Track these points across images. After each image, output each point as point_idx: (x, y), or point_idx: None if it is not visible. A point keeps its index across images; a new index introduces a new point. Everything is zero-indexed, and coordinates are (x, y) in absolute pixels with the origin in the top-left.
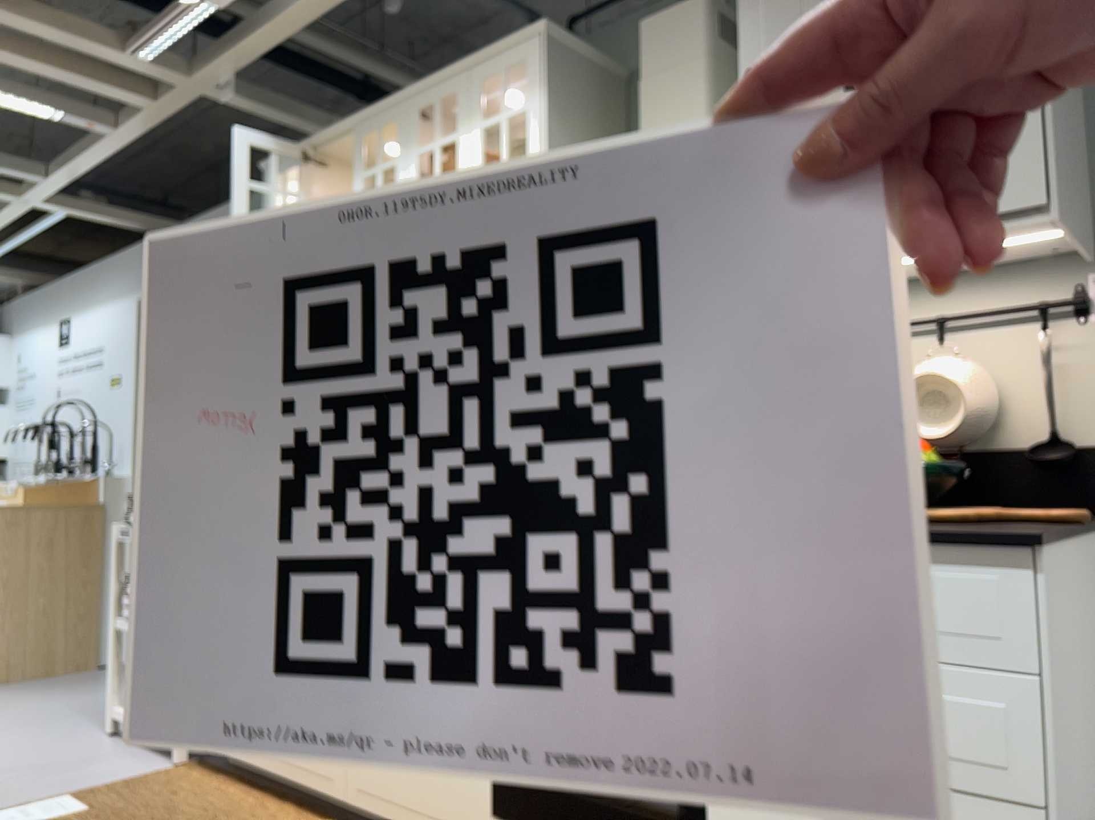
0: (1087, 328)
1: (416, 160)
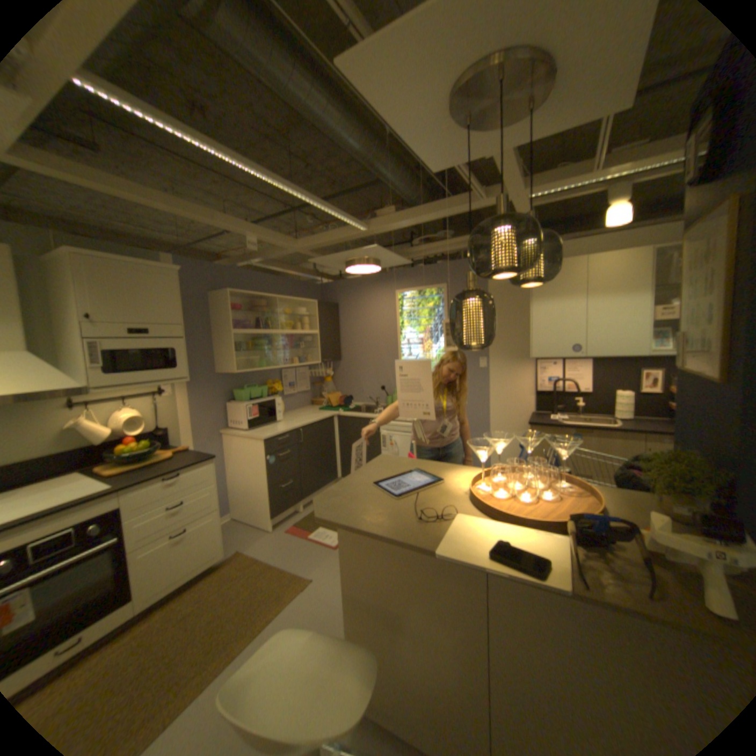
0: (162, 398)
1: None
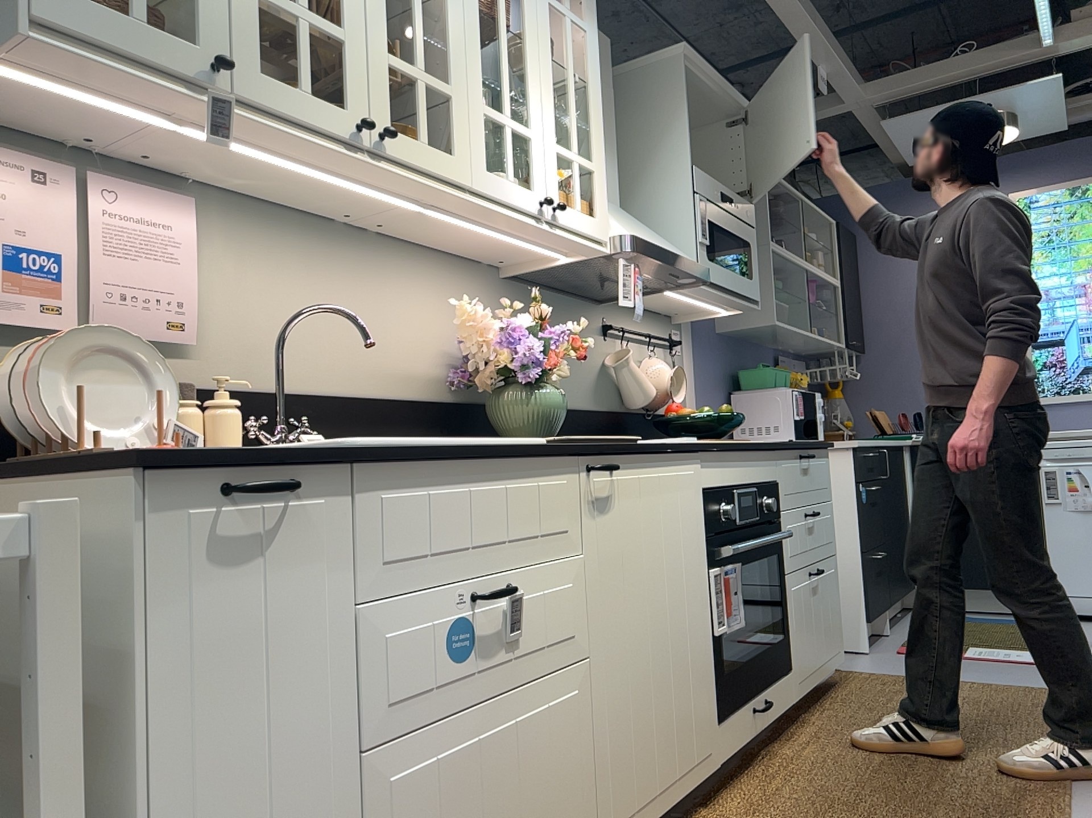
0: (675, 356)
1: None
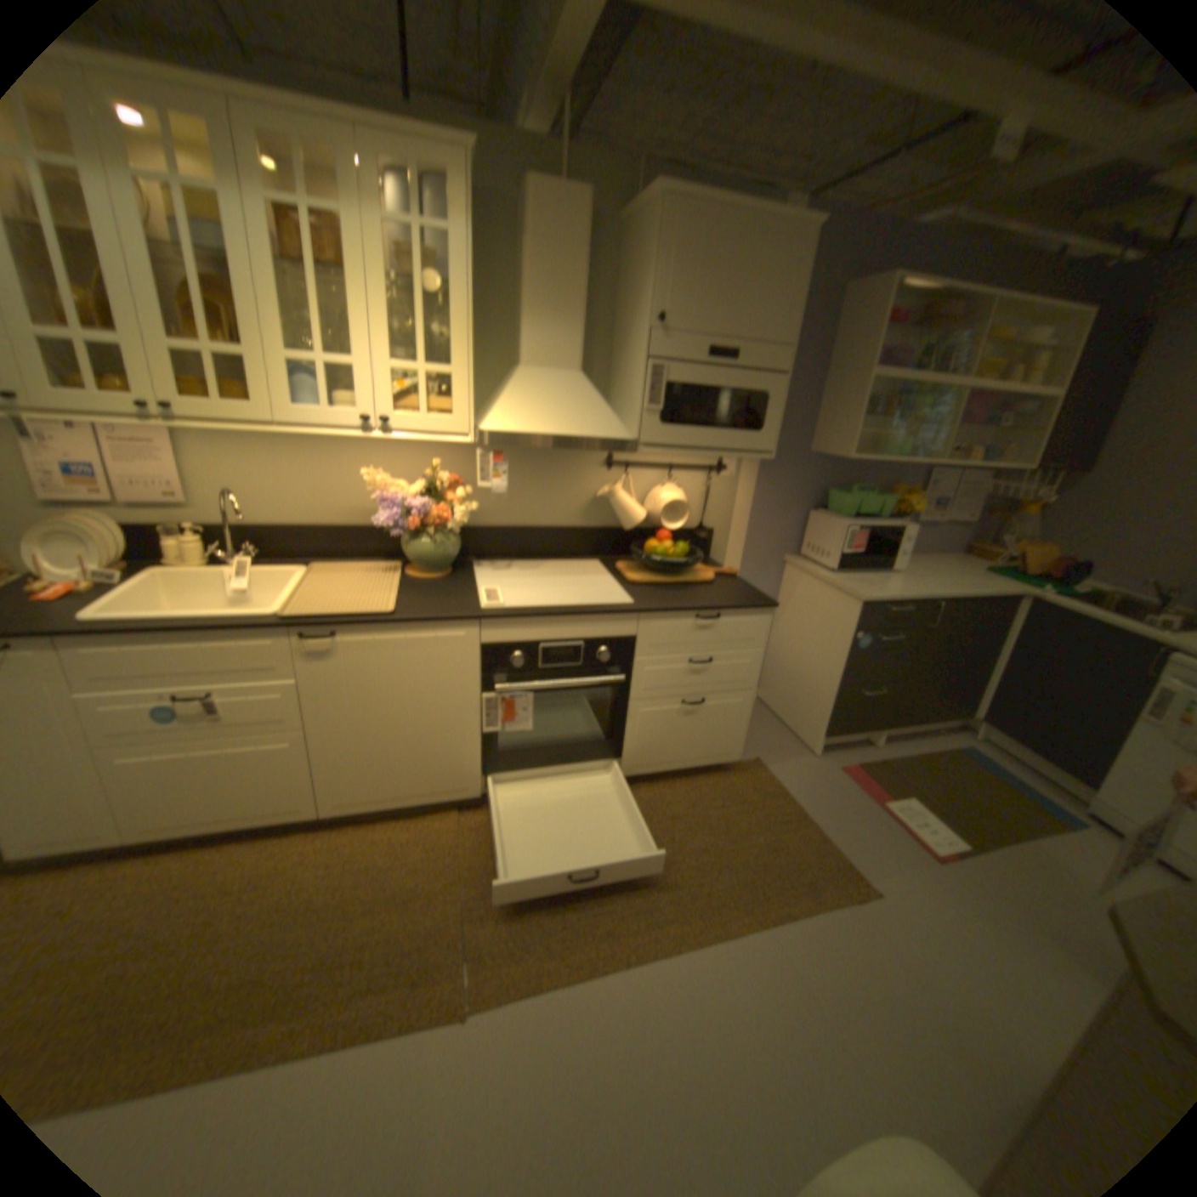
0: (719, 480)
1: (263, 209)
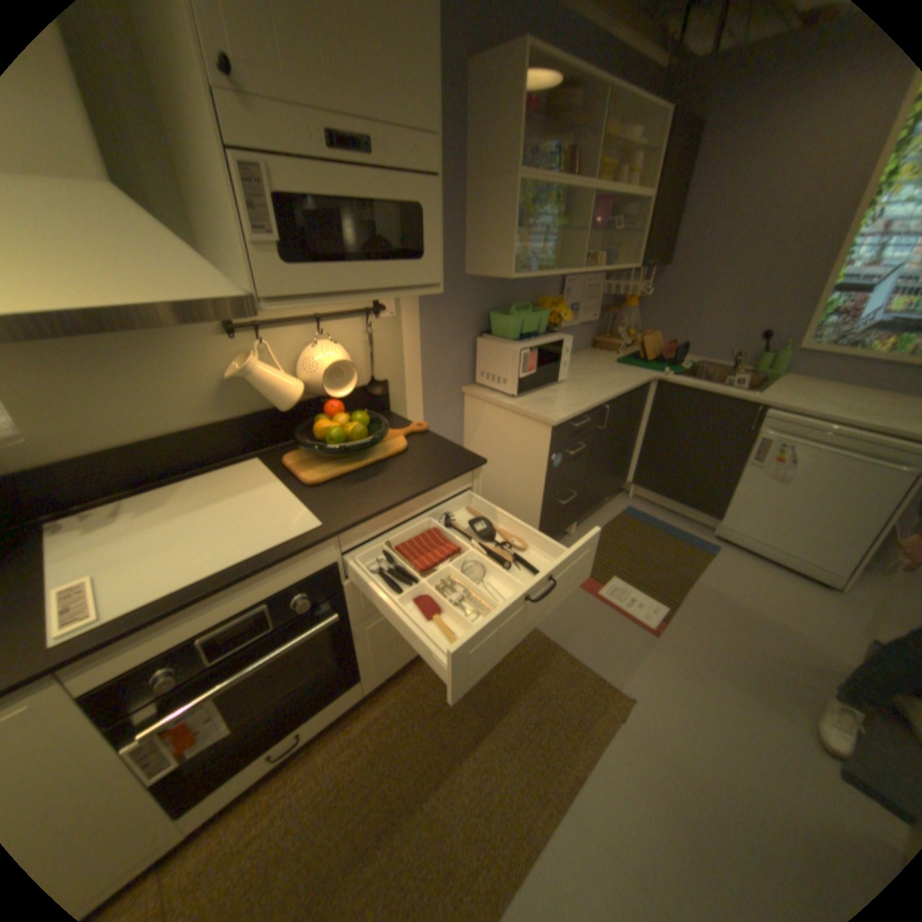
0: (379, 321)
1: None
